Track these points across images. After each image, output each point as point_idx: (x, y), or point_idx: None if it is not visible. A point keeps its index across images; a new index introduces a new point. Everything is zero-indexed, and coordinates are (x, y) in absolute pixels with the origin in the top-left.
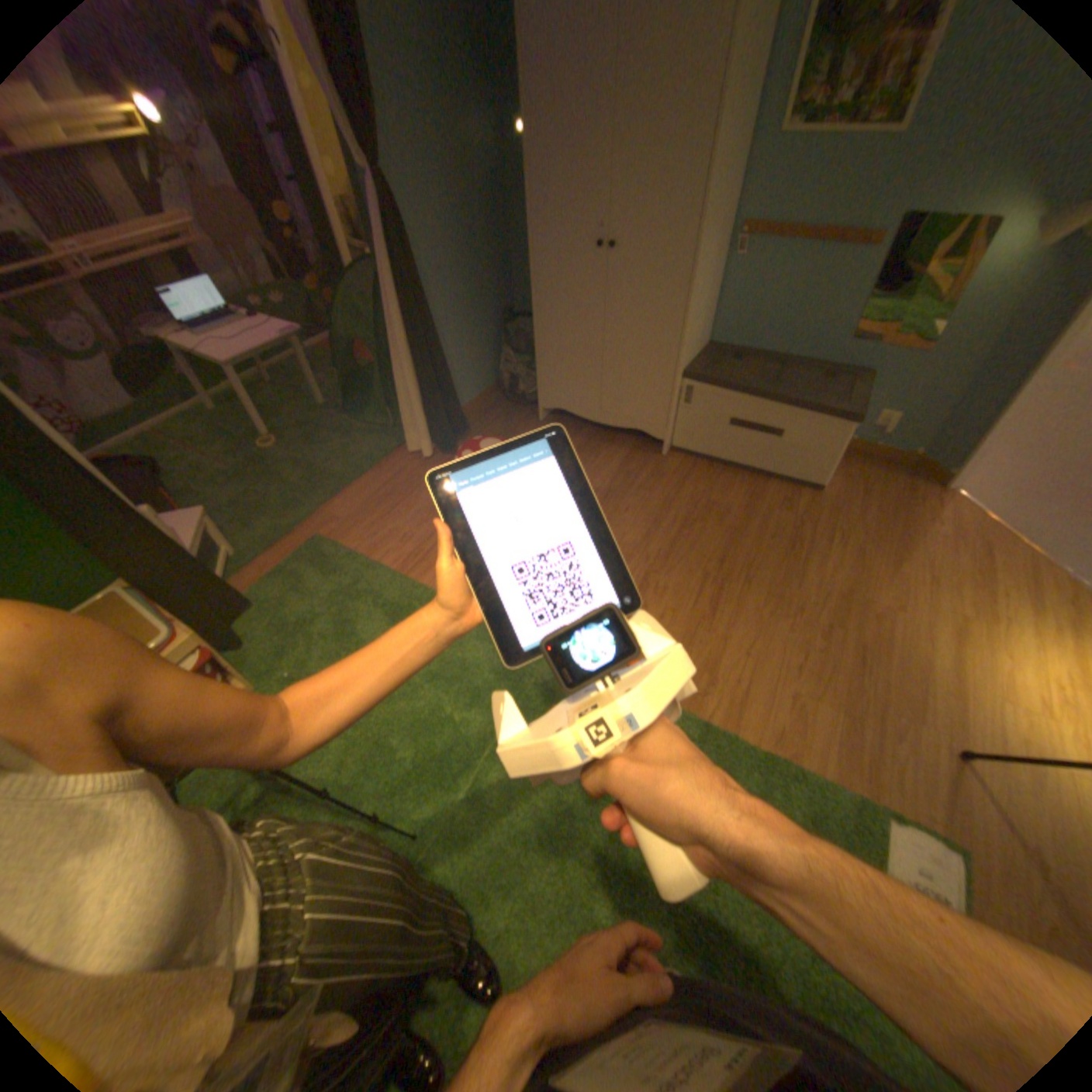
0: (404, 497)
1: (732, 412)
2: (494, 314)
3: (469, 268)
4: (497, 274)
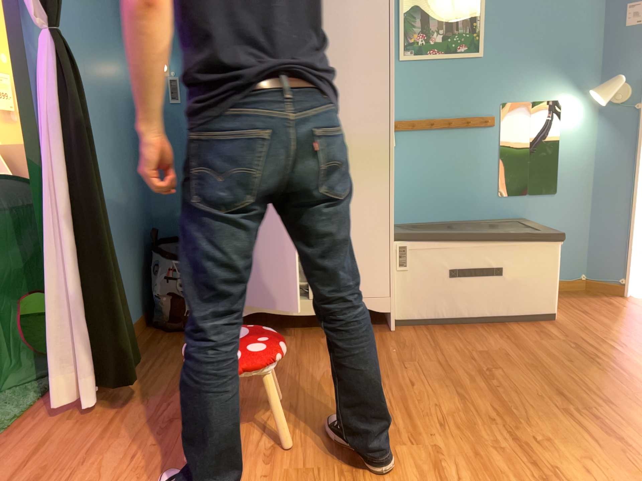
0: (62, 467)
1: (448, 262)
2: (141, 233)
3: (120, 178)
4: (142, 193)
